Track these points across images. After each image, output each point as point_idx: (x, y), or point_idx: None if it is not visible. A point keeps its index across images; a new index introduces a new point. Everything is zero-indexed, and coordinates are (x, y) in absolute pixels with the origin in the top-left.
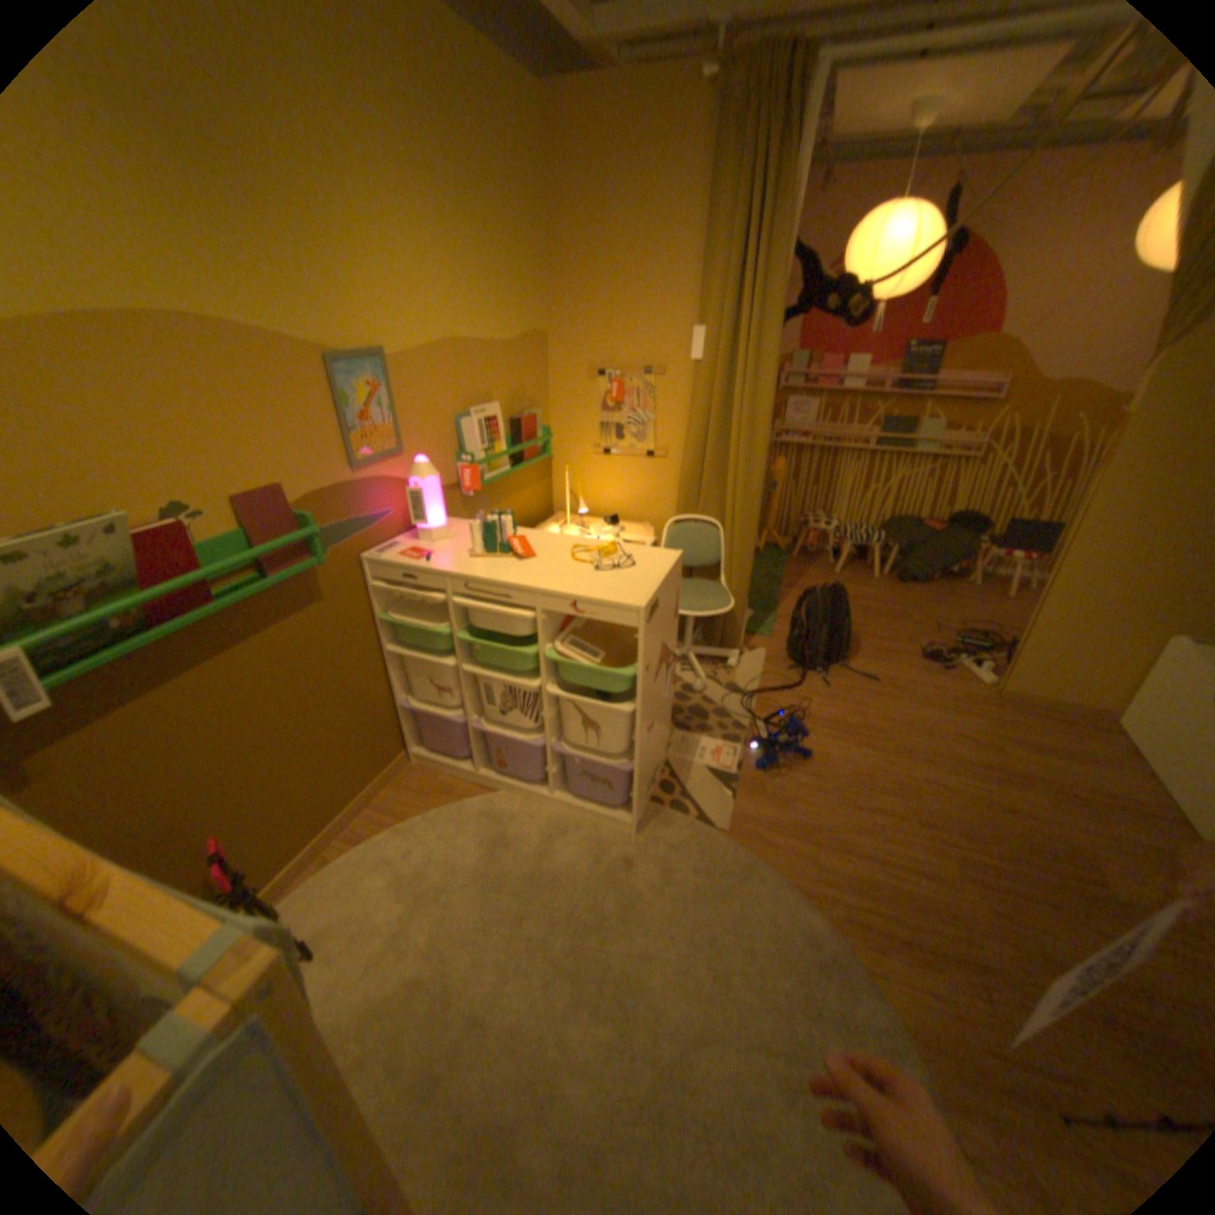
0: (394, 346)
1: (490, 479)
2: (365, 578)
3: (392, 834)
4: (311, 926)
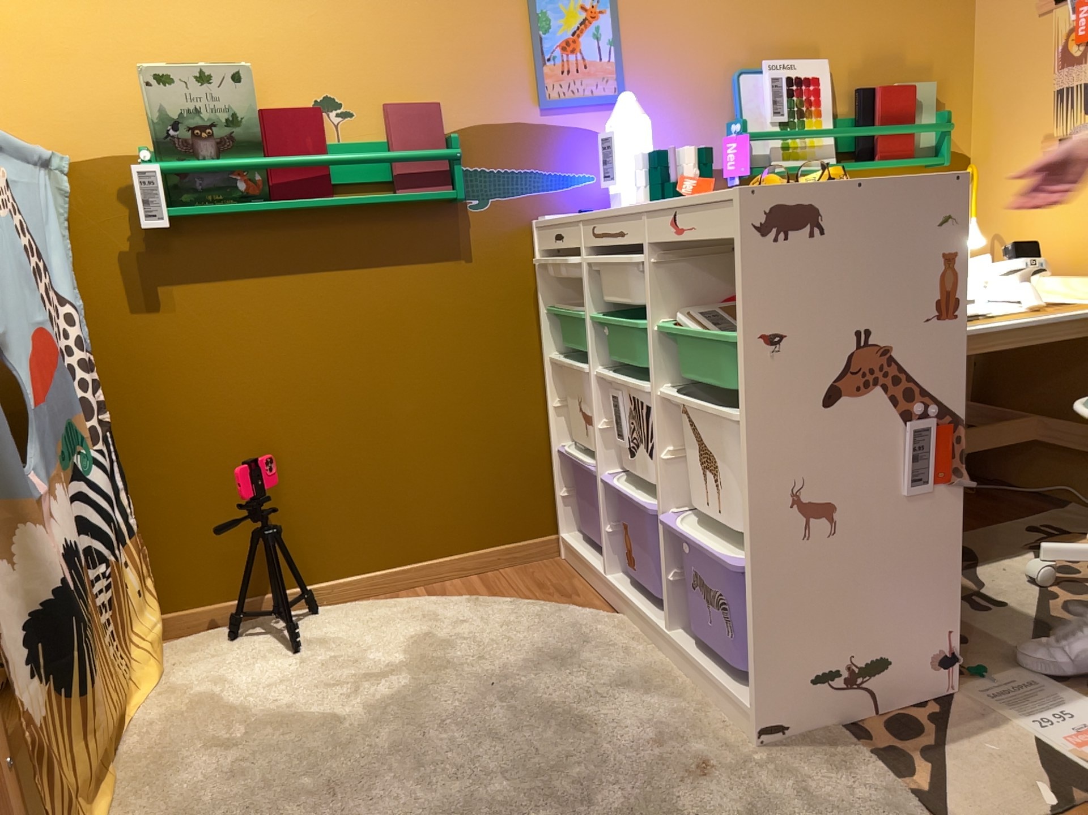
0: None
1: (782, 166)
2: (535, 251)
3: (469, 601)
4: (325, 631)
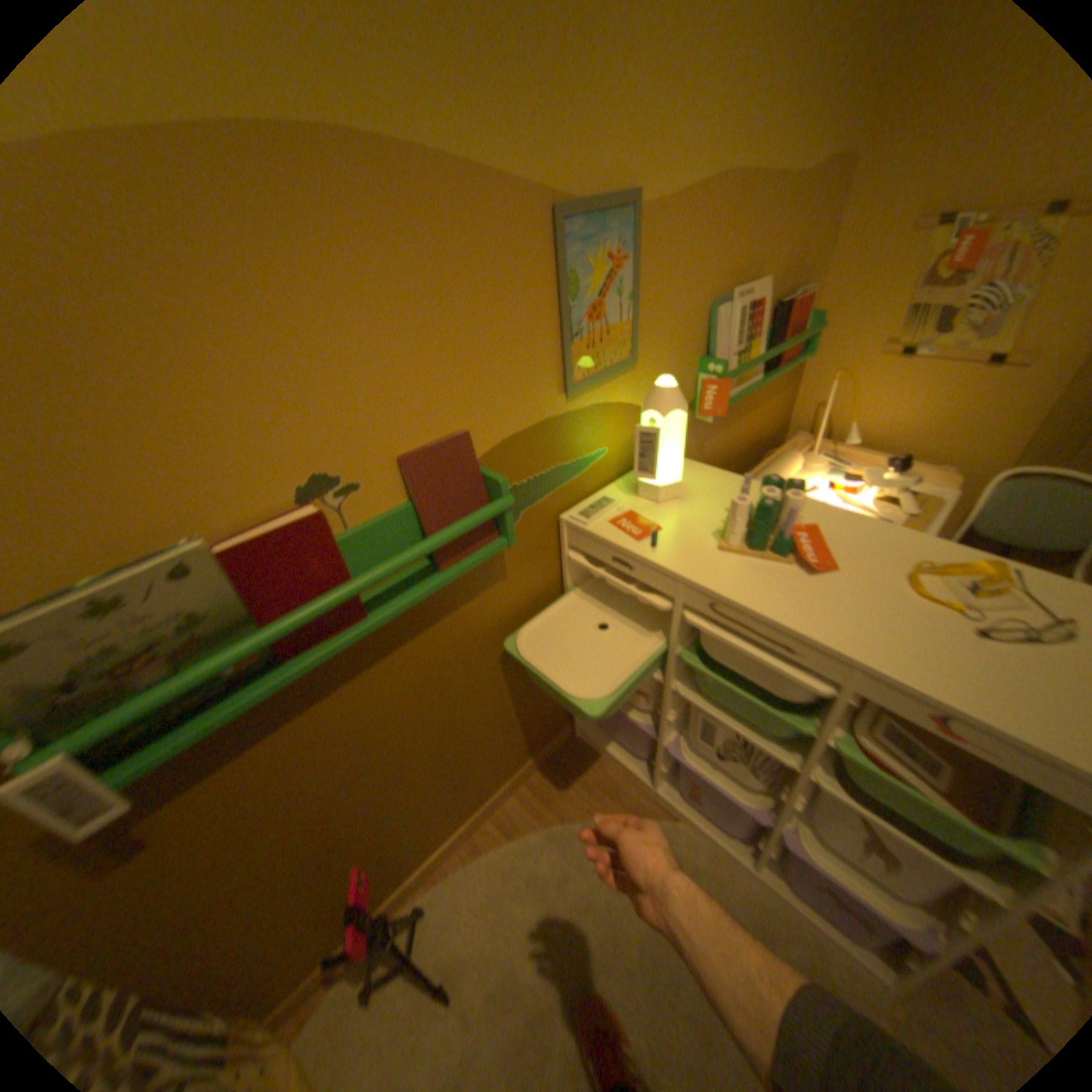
0: (656, 183)
1: (736, 393)
2: (560, 542)
3: (548, 838)
4: (452, 945)
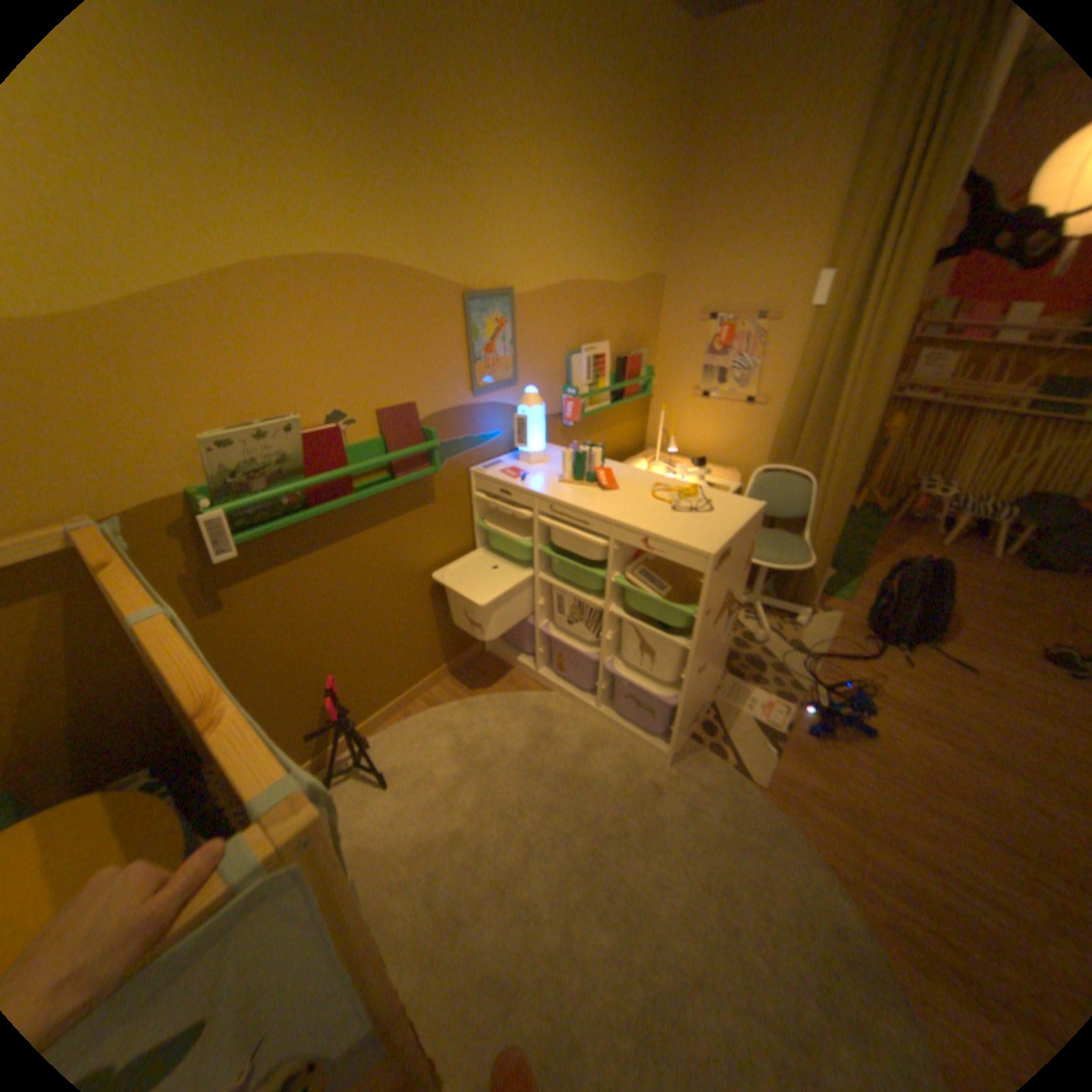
0: (522, 286)
1: (589, 411)
2: (470, 488)
3: (461, 705)
4: (389, 762)
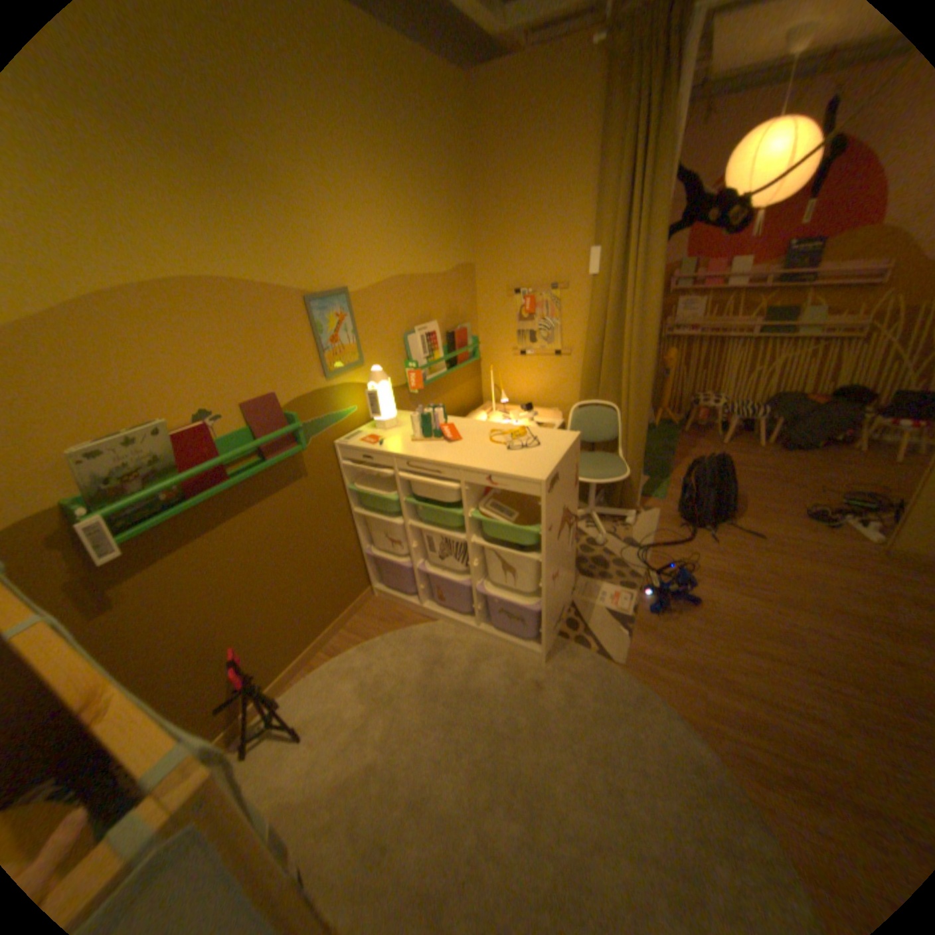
0: (355, 285)
1: (430, 379)
2: (337, 458)
3: (359, 650)
4: (299, 717)
